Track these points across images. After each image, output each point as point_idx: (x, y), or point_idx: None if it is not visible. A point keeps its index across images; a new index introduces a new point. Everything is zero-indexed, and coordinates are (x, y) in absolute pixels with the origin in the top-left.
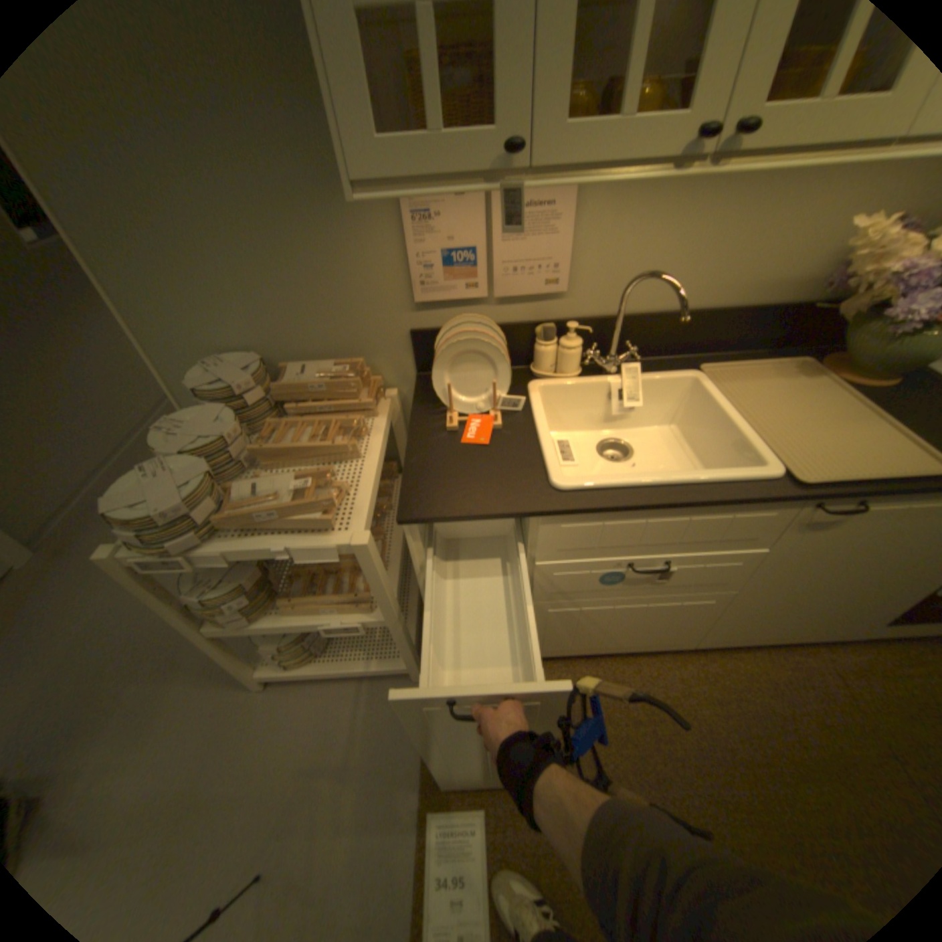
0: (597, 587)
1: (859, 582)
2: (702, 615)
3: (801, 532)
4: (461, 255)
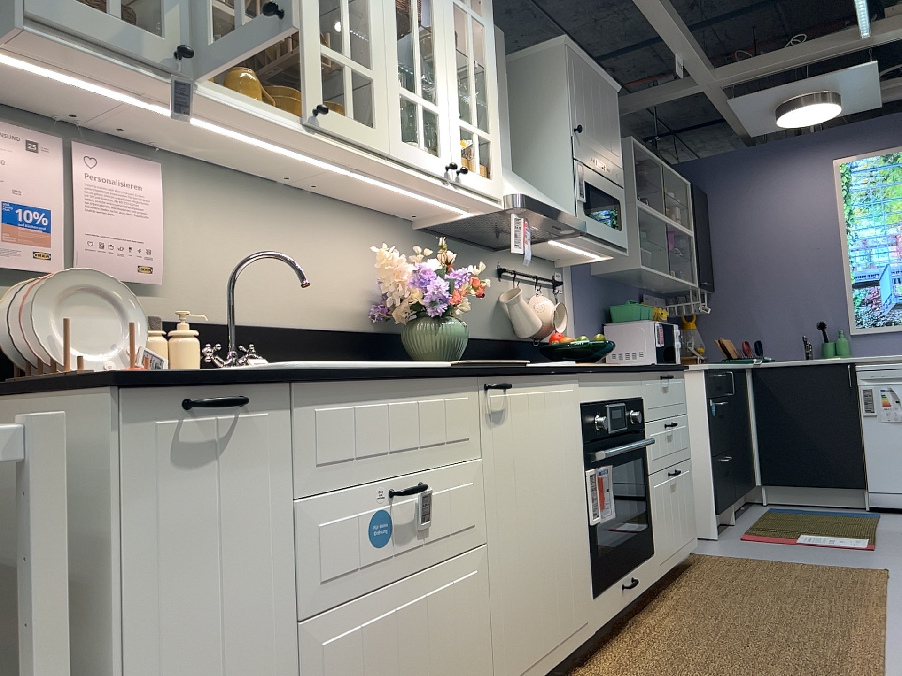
0: (366, 551)
1: (547, 508)
2: (474, 605)
3: (488, 425)
4: (29, 214)
